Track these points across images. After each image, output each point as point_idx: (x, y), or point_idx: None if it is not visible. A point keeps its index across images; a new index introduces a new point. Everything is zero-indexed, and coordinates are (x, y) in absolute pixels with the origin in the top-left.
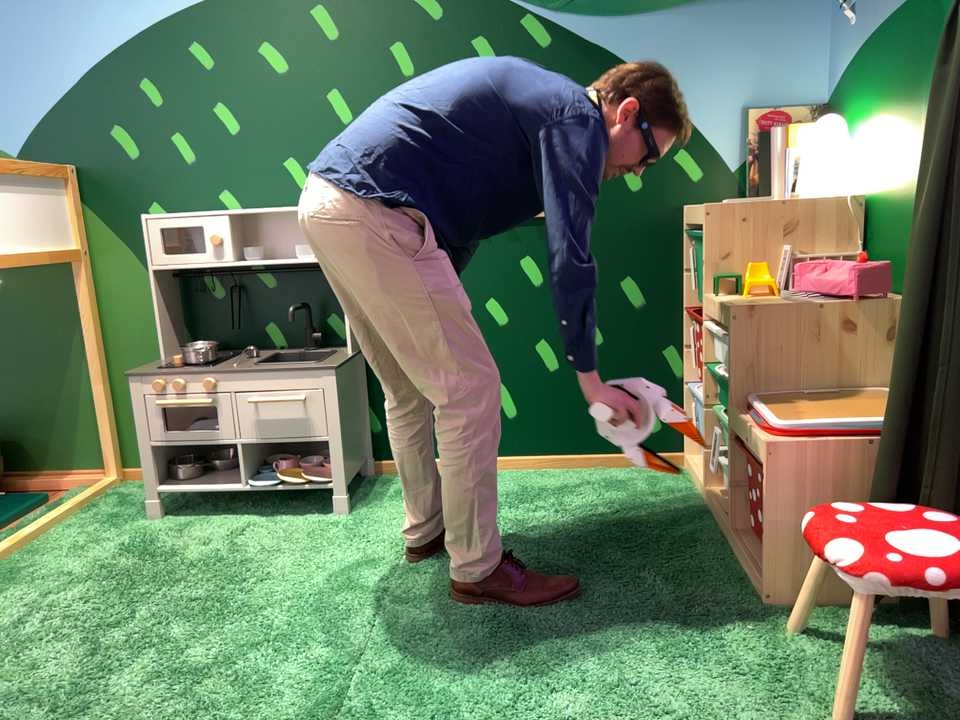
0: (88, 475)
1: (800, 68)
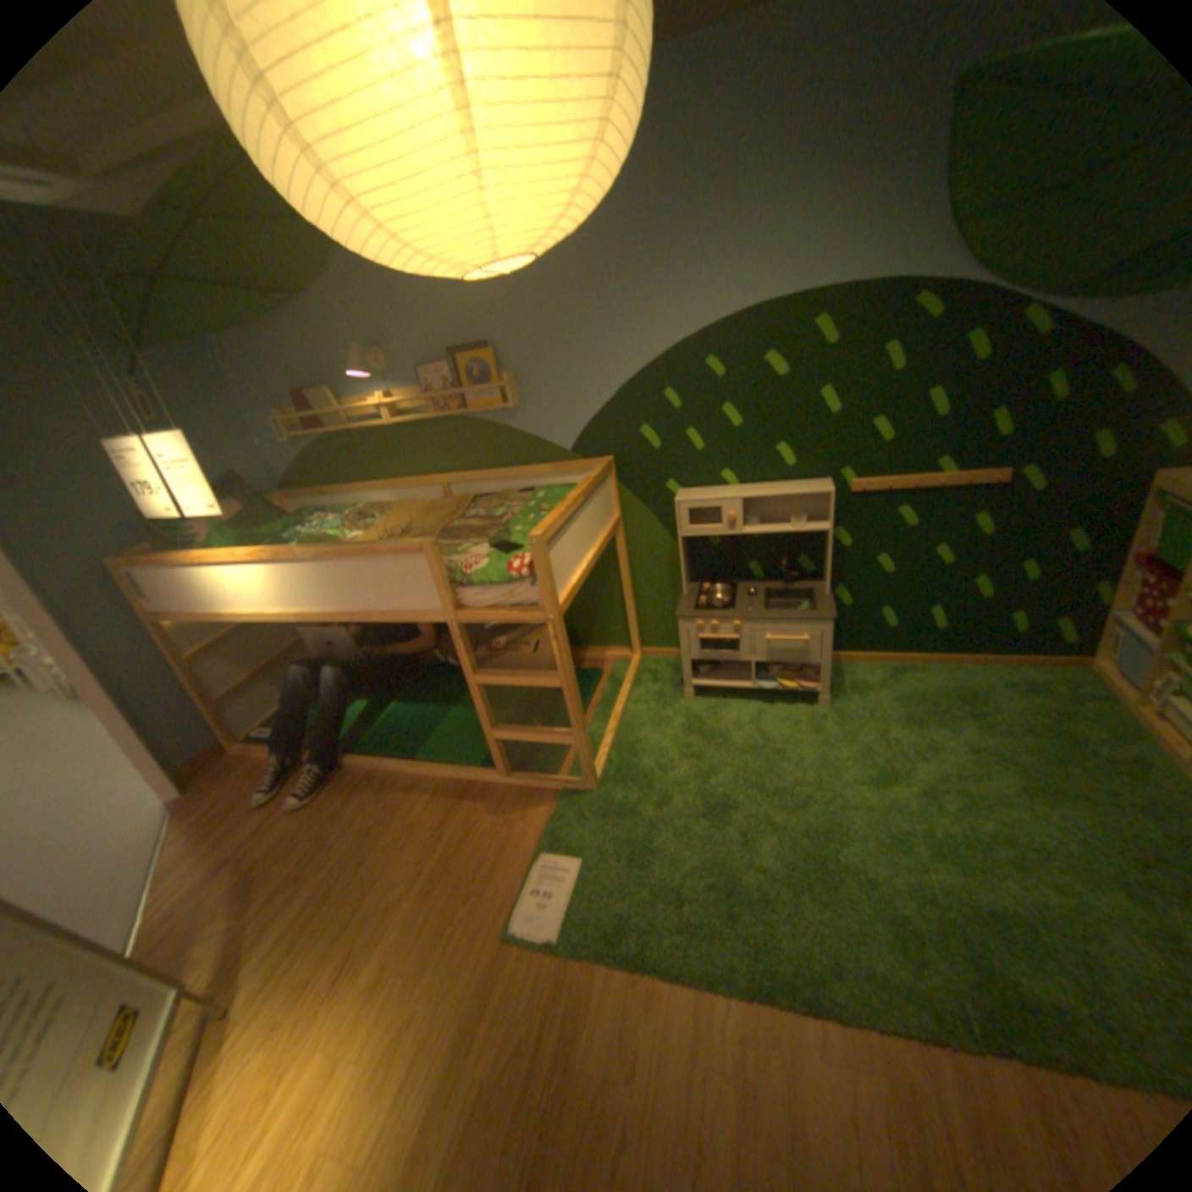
0: (618, 652)
1: None
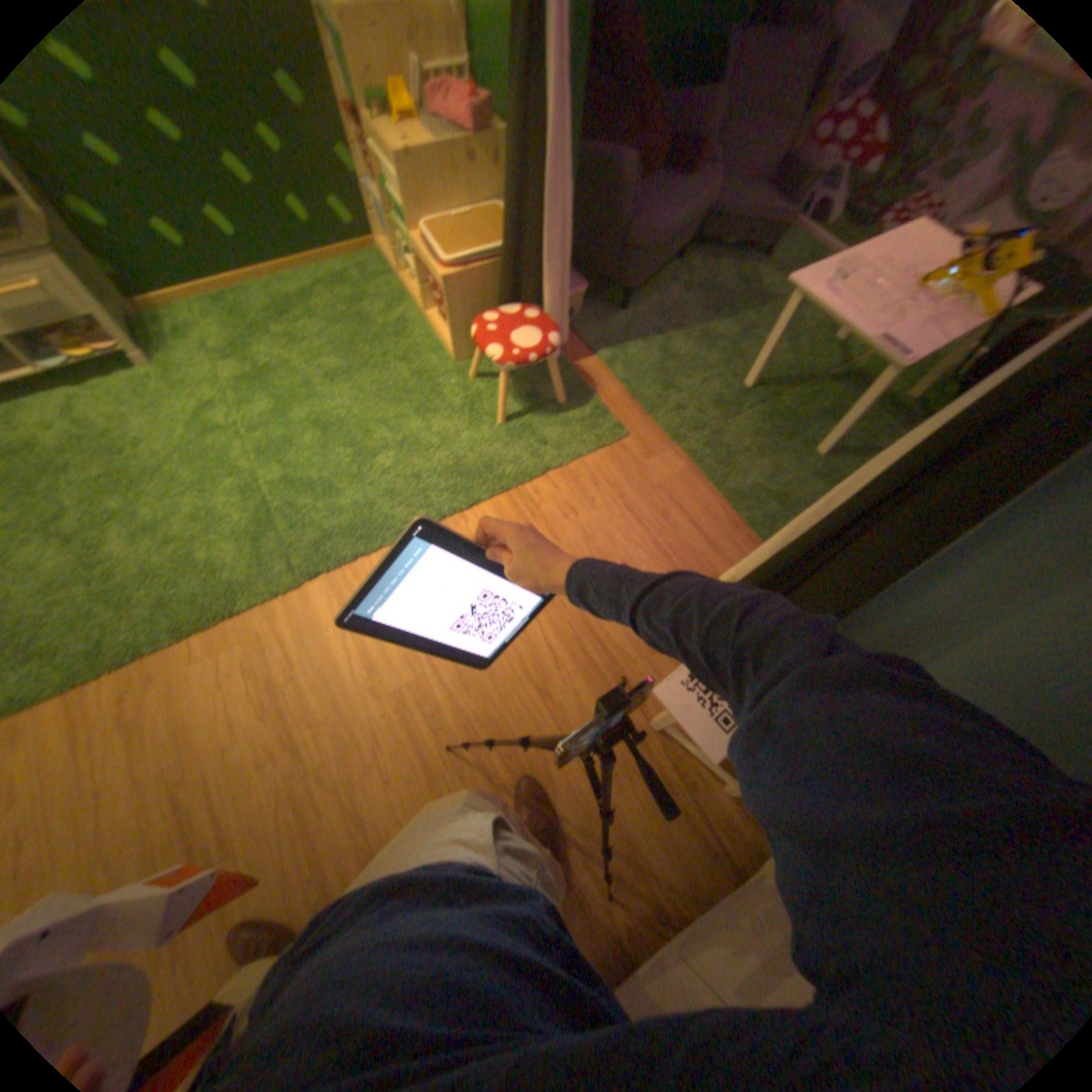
0: None
1: None
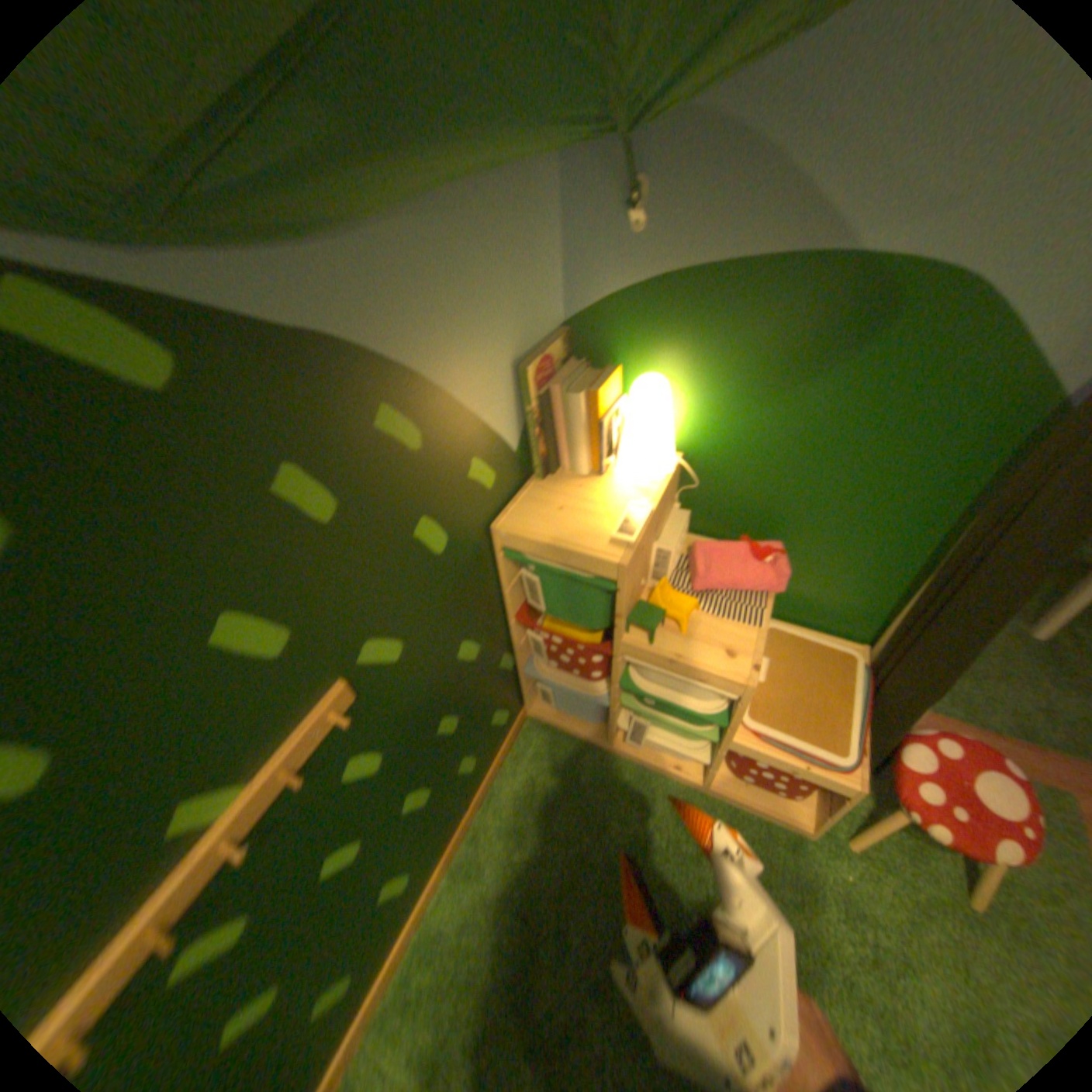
0: None
1: (550, 282)
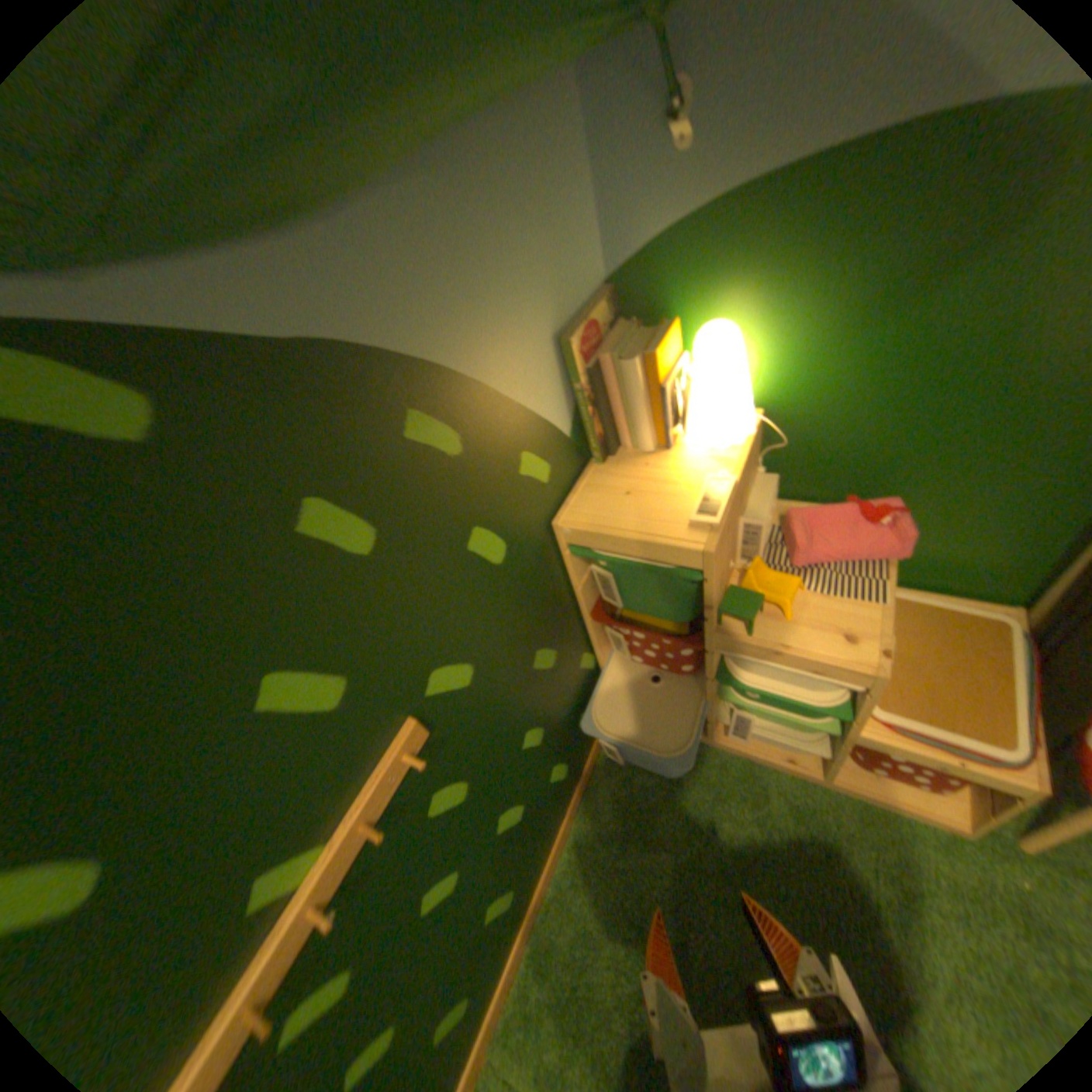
0: None
1: (584, 235)
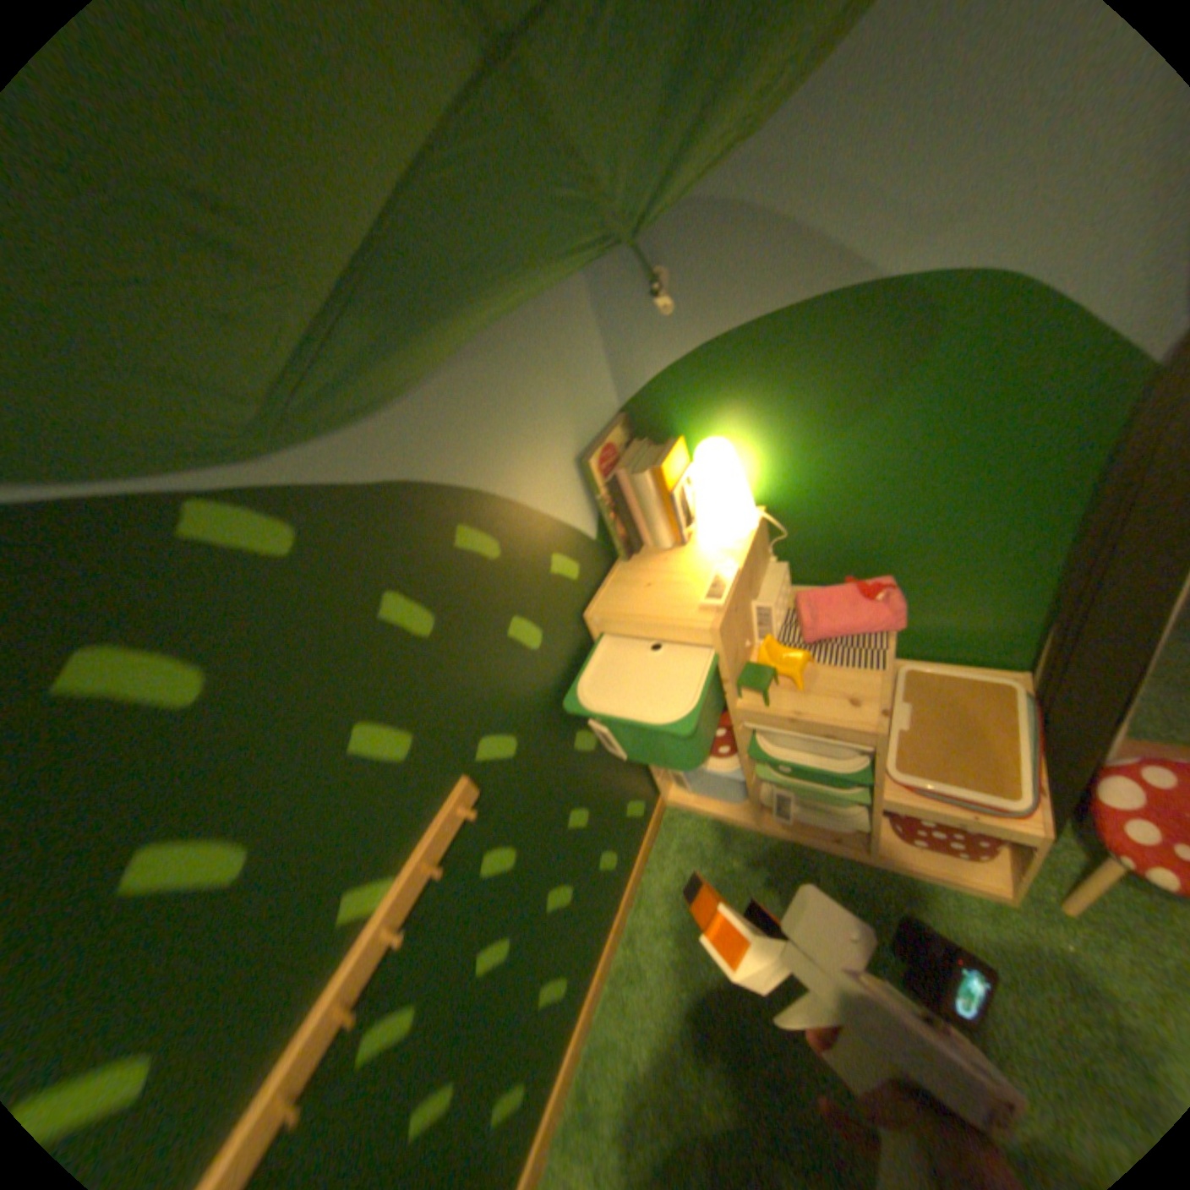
0: None
1: (596, 378)
